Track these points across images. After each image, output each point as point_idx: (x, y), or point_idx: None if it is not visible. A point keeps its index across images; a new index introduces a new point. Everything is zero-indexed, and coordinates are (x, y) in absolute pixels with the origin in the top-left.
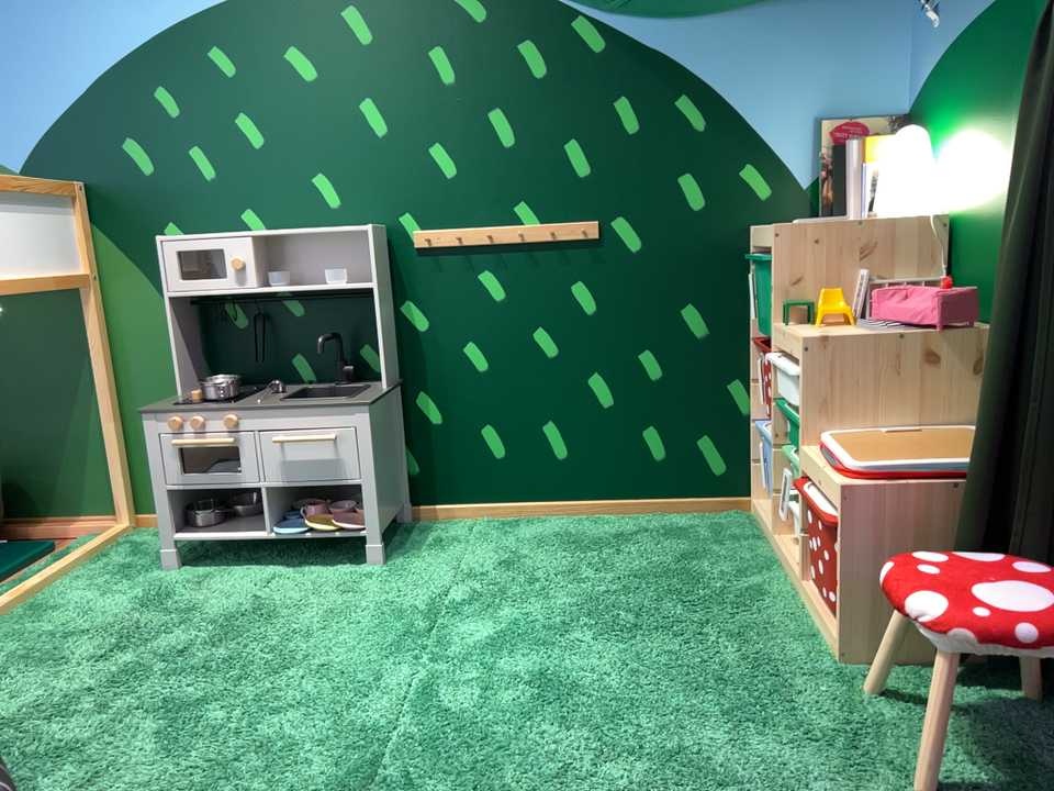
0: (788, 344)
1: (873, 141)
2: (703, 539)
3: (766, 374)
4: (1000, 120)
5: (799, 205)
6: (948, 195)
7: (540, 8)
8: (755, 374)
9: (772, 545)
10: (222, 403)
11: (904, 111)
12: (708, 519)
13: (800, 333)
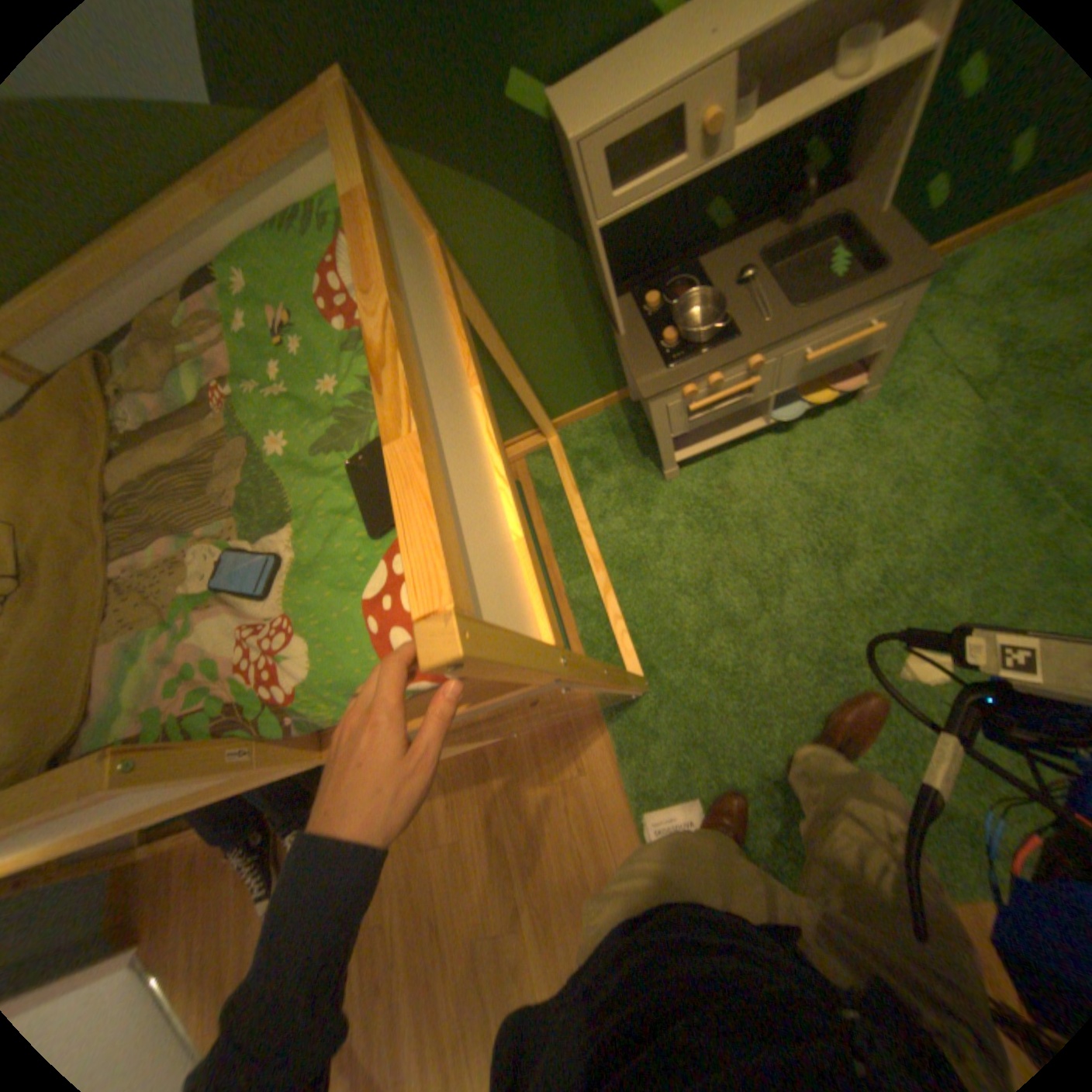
0: None
1: None
2: None
3: None
4: None
5: None
6: None
7: None
8: None
9: None
10: (719, 338)
11: None
12: None
13: None
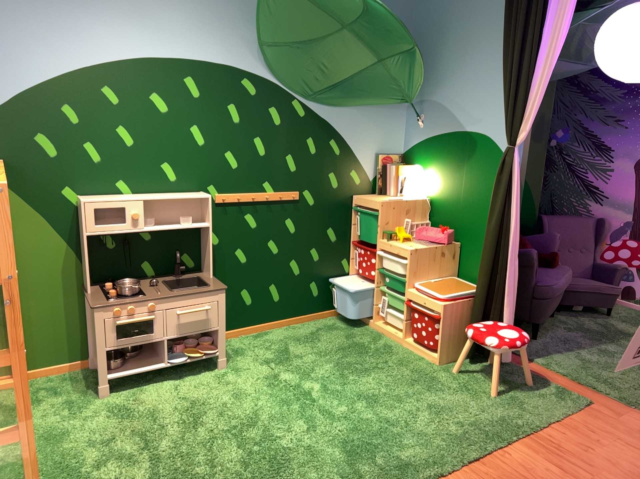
0: (393, 250)
1: (396, 166)
2: (343, 327)
3: (369, 258)
4: (454, 174)
5: (368, 188)
6: (425, 191)
7: (280, 96)
8: (352, 256)
9: (371, 325)
10: (140, 295)
11: (400, 154)
12: (335, 318)
13: (399, 246)
